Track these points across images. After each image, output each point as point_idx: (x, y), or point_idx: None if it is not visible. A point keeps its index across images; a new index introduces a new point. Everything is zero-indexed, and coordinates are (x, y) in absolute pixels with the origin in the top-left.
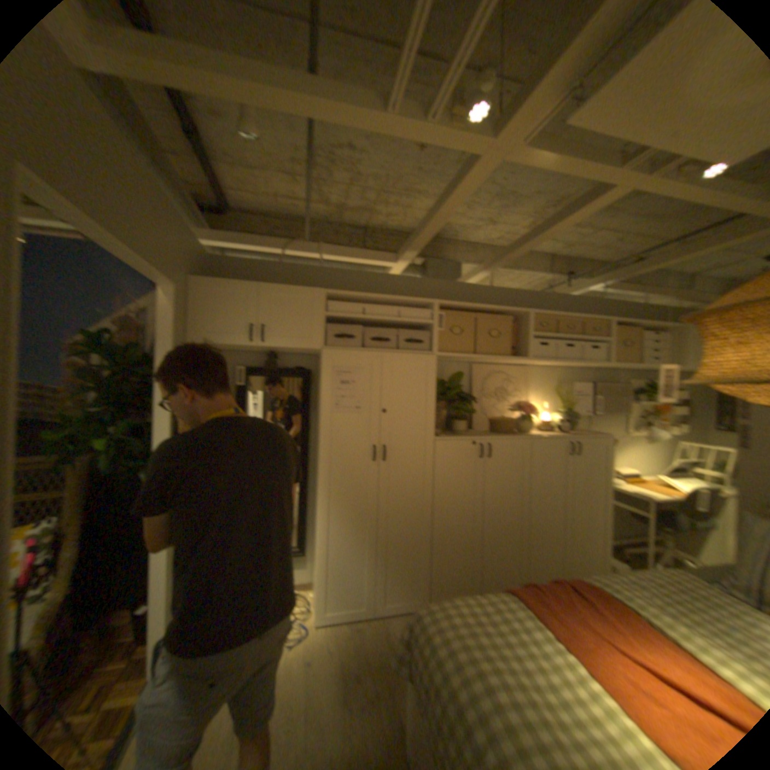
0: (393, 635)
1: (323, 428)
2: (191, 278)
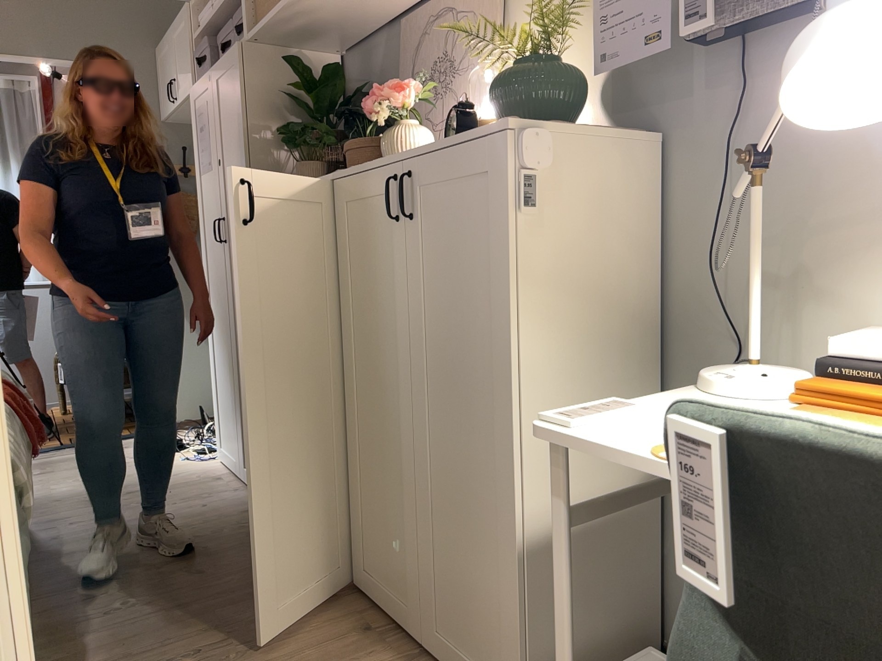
0: (209, 497)
1: (197, 198)
2: (155, 51)
